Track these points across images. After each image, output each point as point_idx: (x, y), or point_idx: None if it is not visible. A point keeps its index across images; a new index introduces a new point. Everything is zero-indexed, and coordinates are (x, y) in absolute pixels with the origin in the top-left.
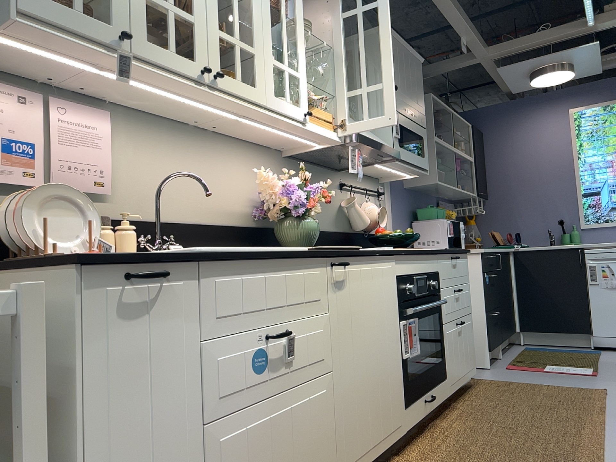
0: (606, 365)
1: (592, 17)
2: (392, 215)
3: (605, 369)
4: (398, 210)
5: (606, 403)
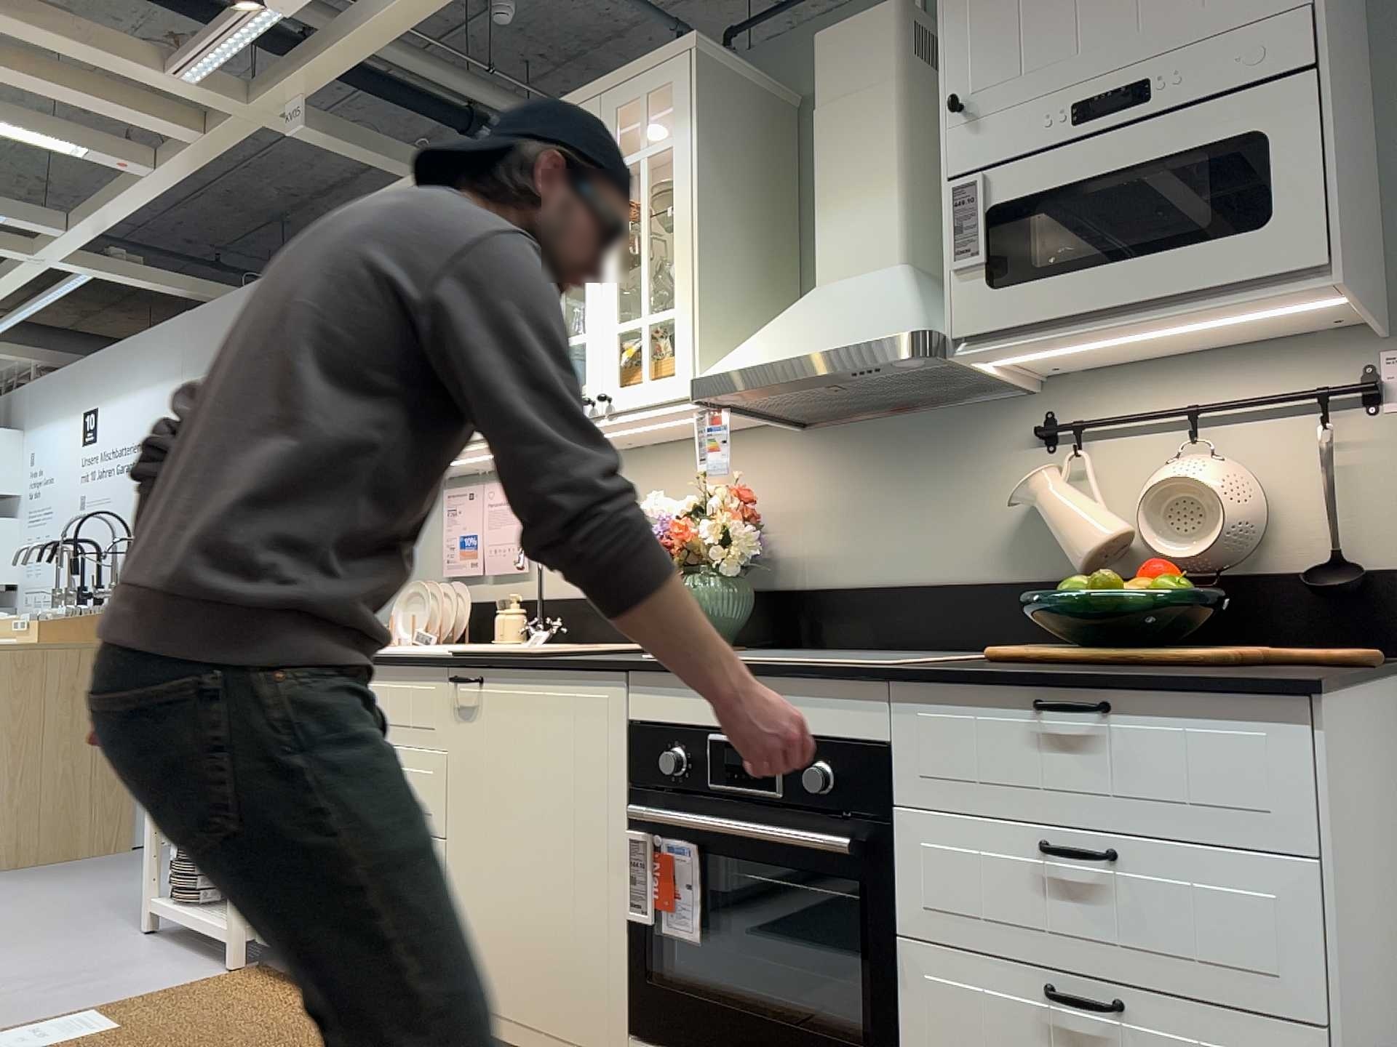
0: None
1: None
2: None
3: None
4: None
5: None
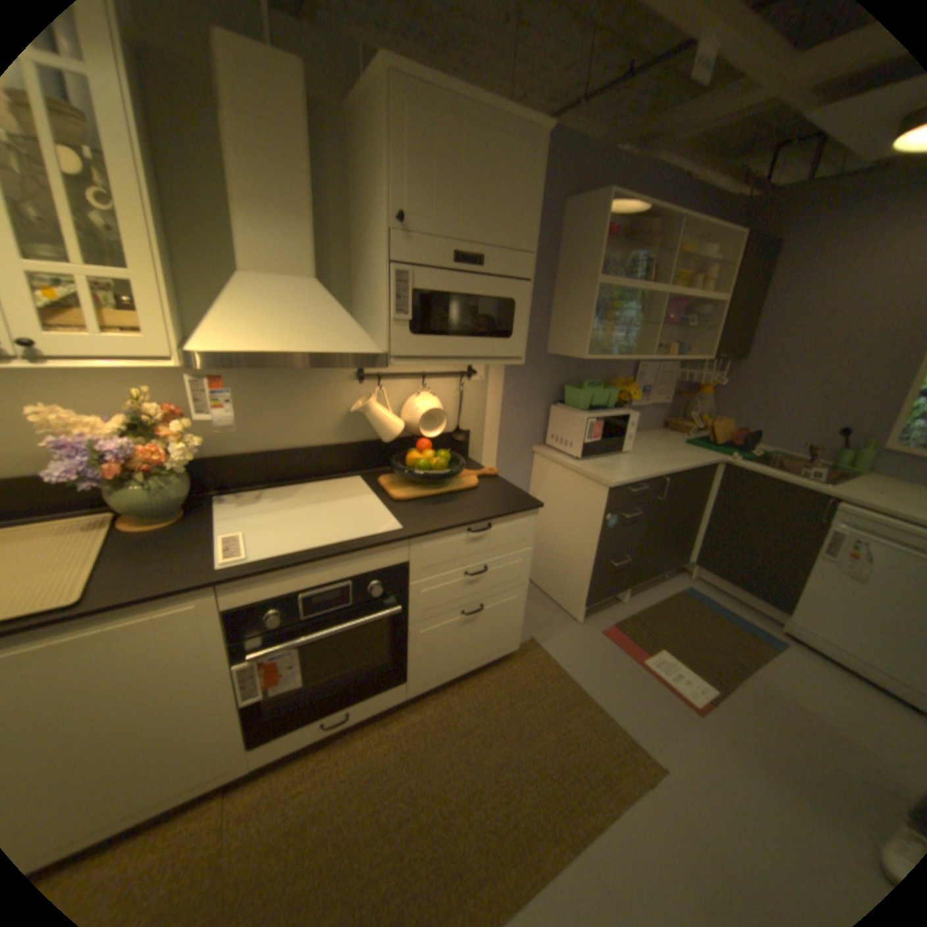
0: (753, 694)
1: None
2: (497, 400)
3: (737, 706)
4: (518, 390)
5: (618, 820)
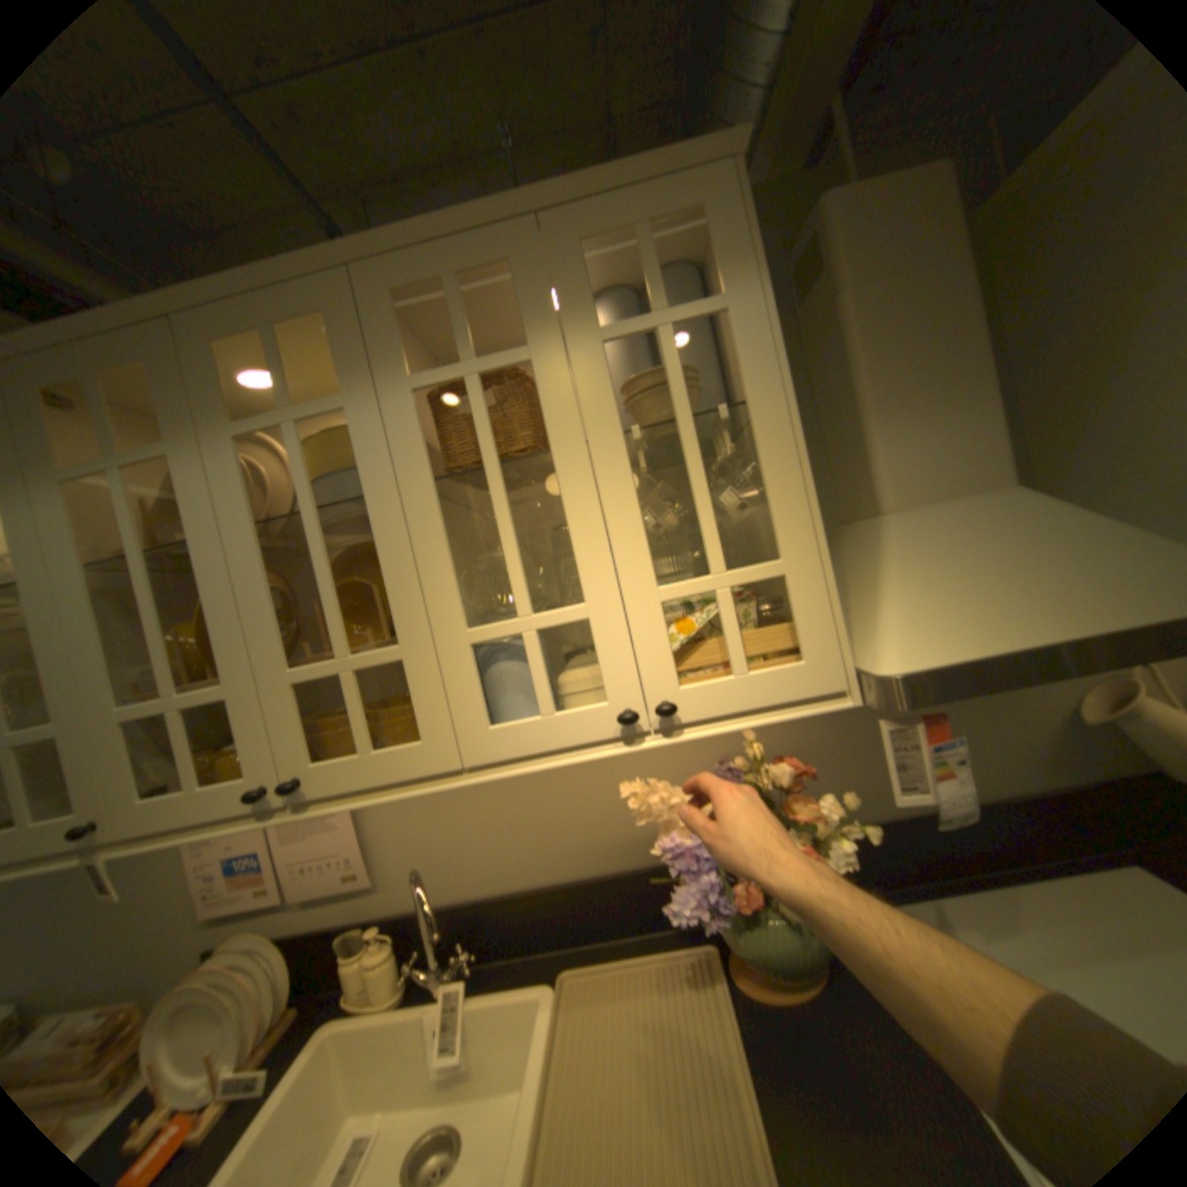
0: None
1: None
2: None
3: None
4: None
5: None
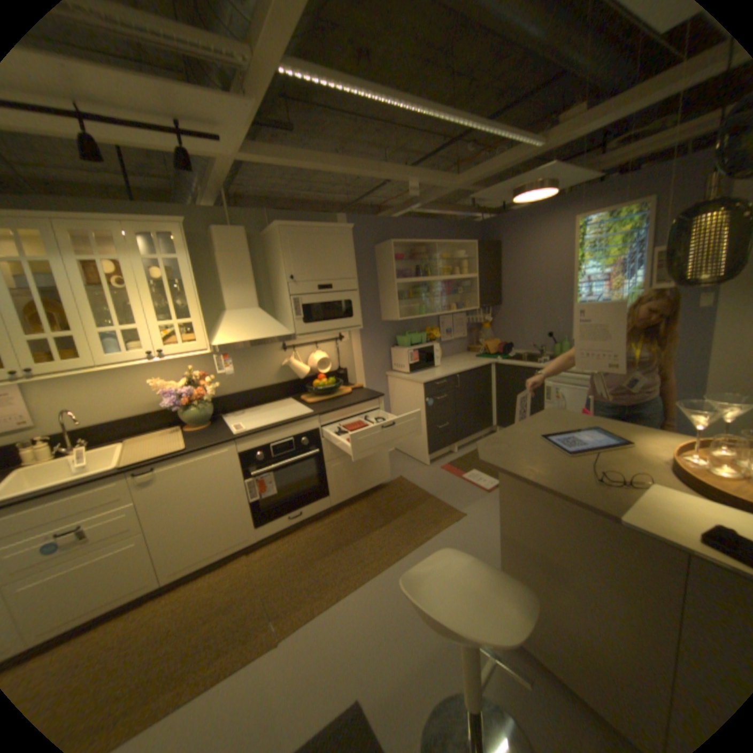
0: None
1: (534, 139)
2: (359, 350)
3: None
4: (370, 343)
5: (438, 534)
